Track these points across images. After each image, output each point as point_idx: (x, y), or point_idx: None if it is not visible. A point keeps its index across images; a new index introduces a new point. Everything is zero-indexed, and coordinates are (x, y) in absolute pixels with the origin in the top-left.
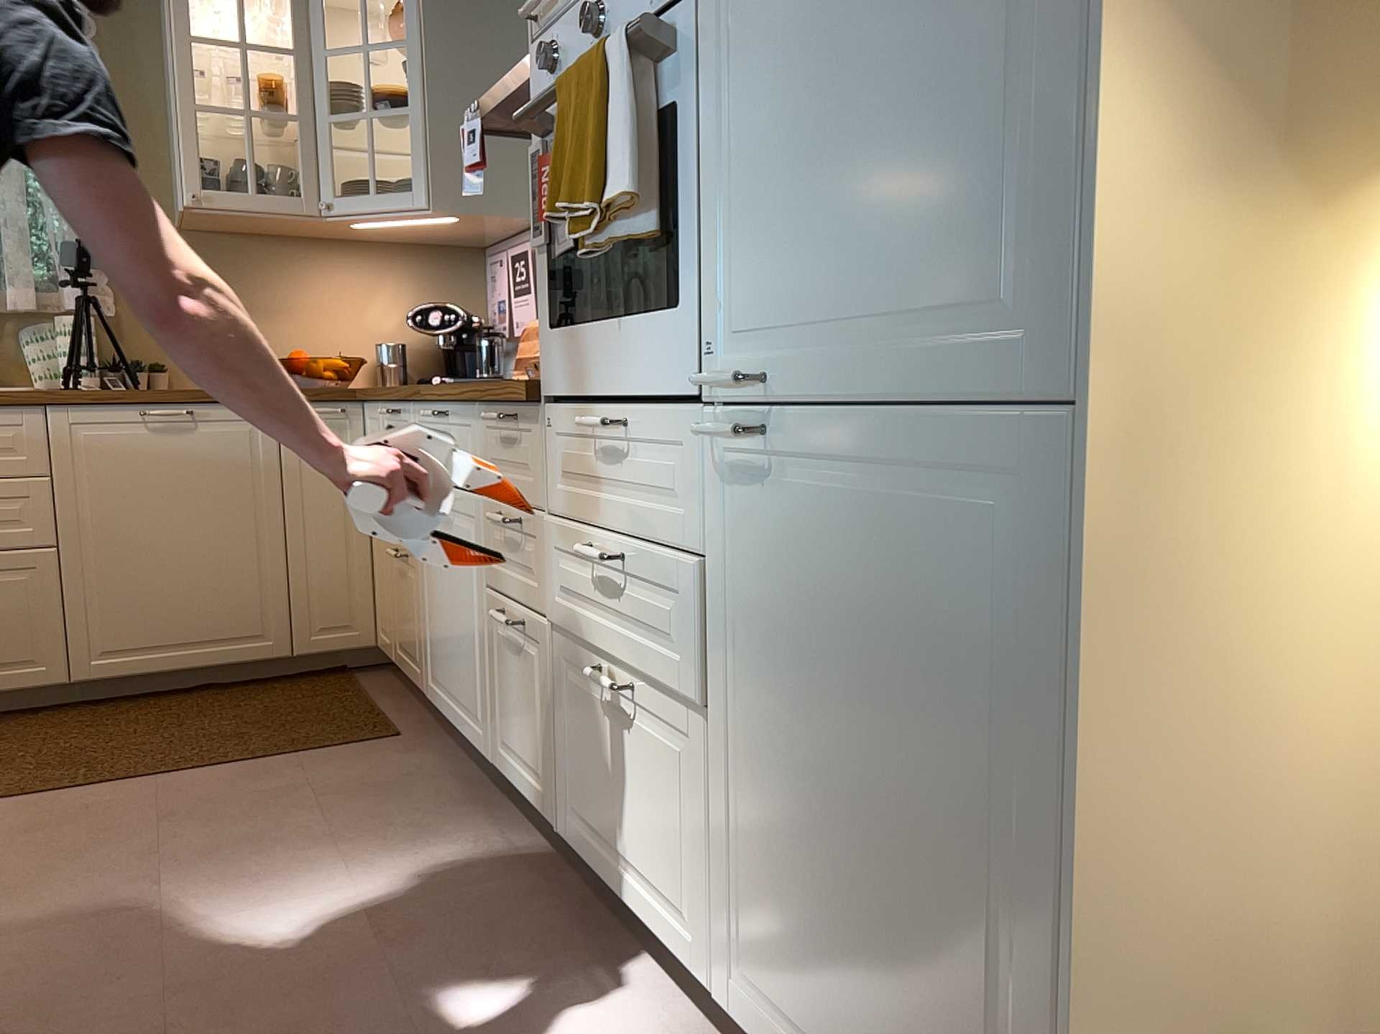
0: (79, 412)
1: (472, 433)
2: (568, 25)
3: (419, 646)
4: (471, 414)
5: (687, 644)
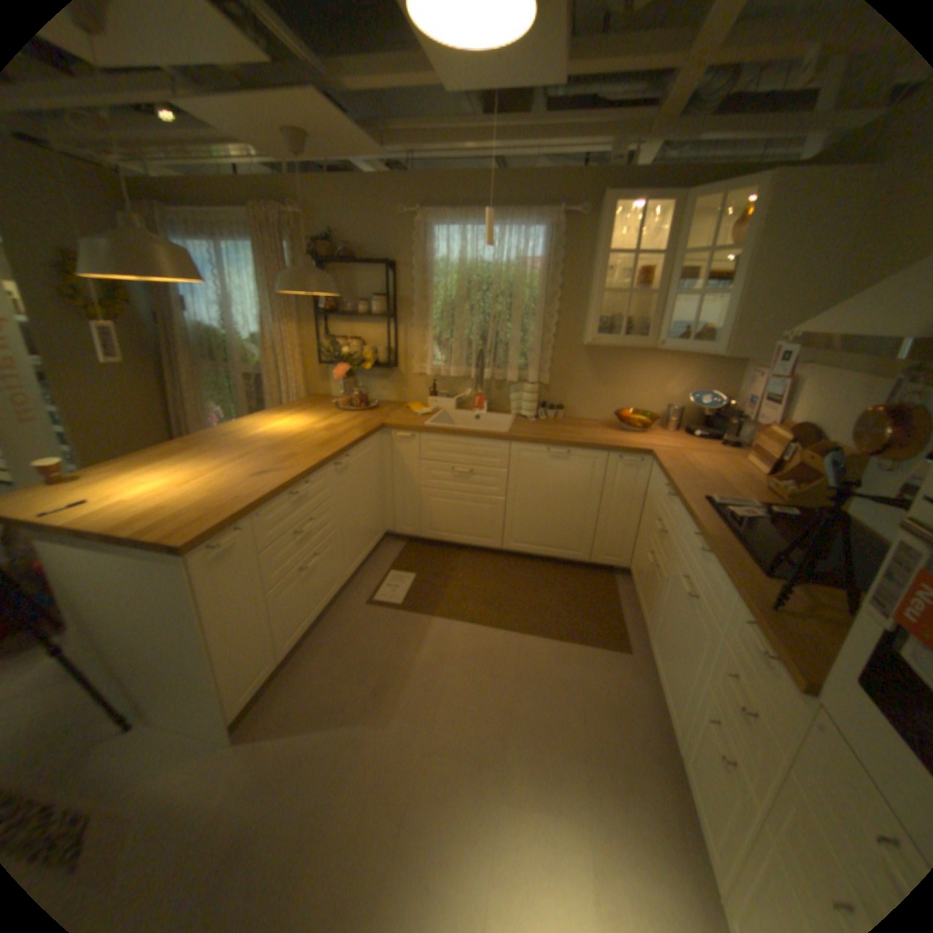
0: (523, 445)
1: (729, 594)
2: None
3: (653, 615)
4: (732, 583)
5: None
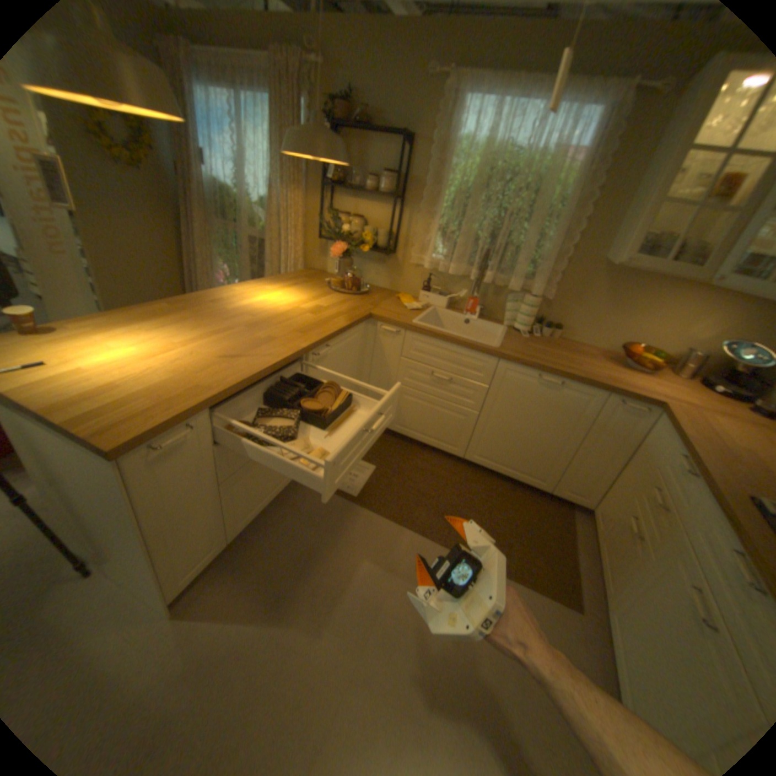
0: (513, 365)
1: None
2: None
3: (620, 586)
4: None
5: None
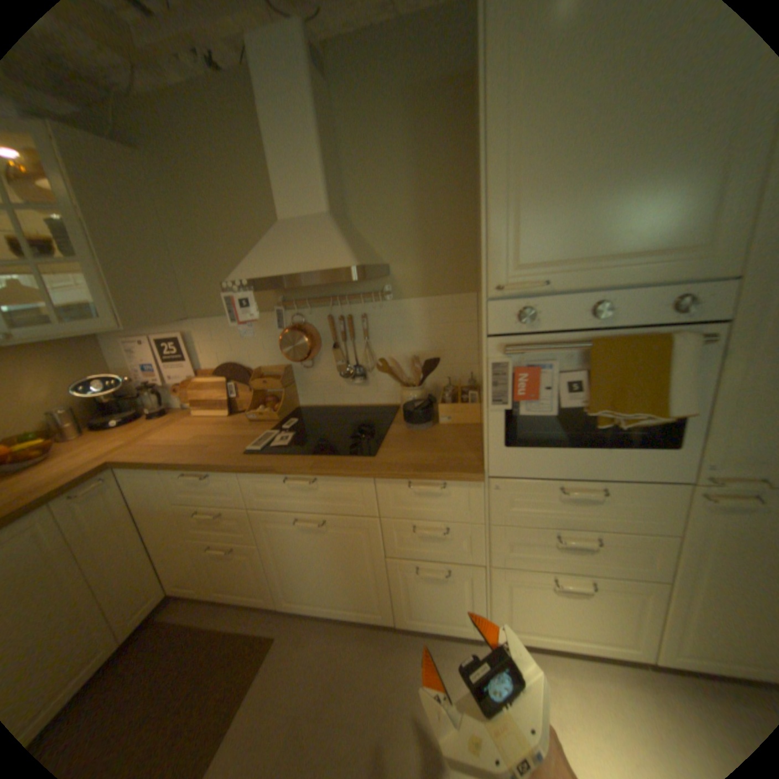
0: None
1: (361, 490)
2: (545, 300)
3: (260, 589)
4: (360, 480)
5: (649, 564)
